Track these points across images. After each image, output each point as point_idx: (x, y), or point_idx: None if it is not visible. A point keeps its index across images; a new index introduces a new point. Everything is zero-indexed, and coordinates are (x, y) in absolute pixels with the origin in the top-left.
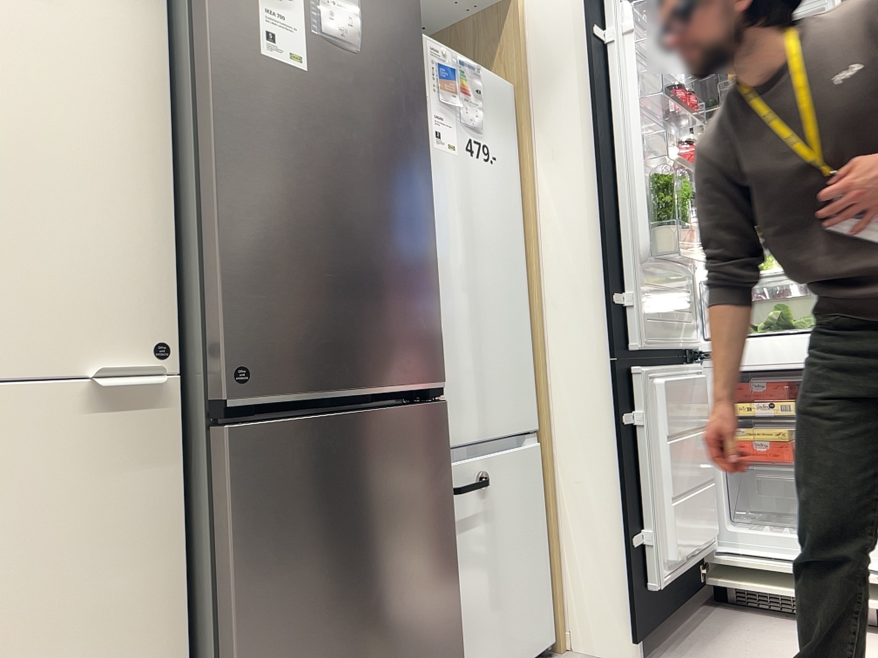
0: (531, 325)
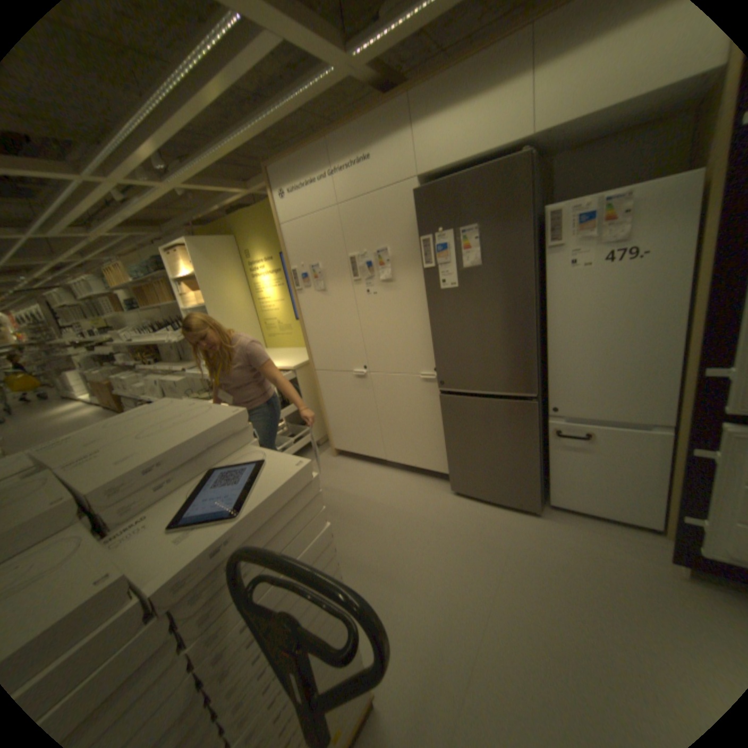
0: (688, 362)
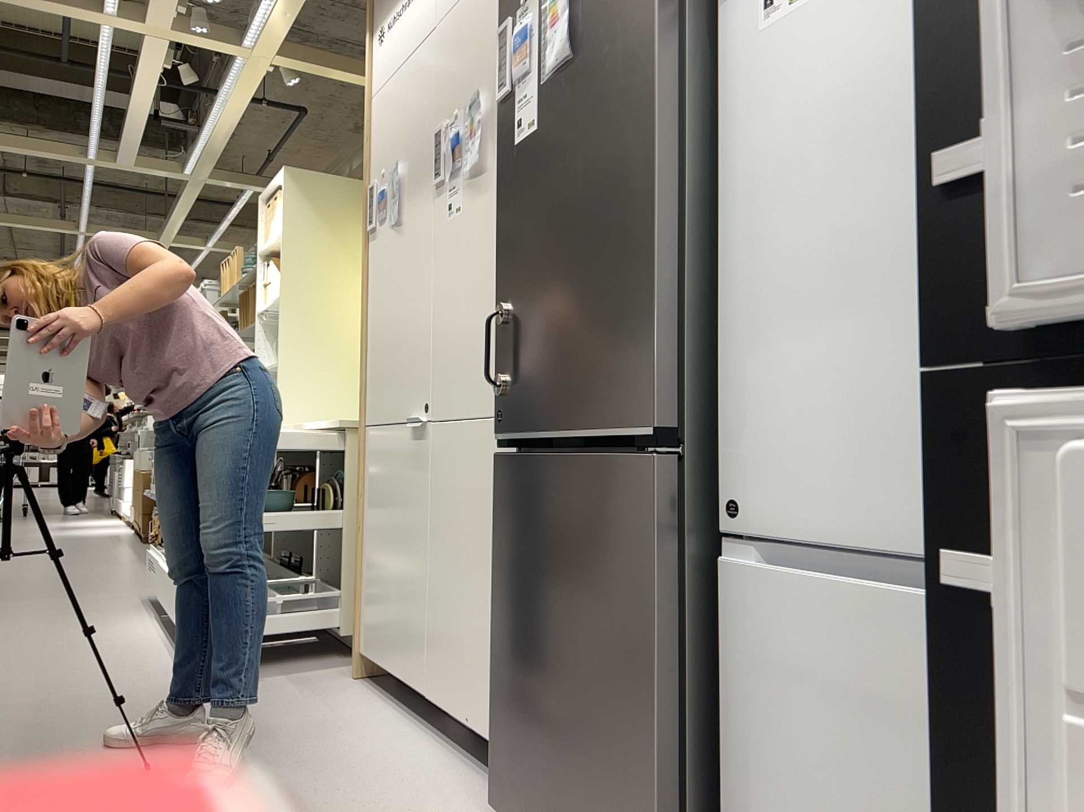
0: None
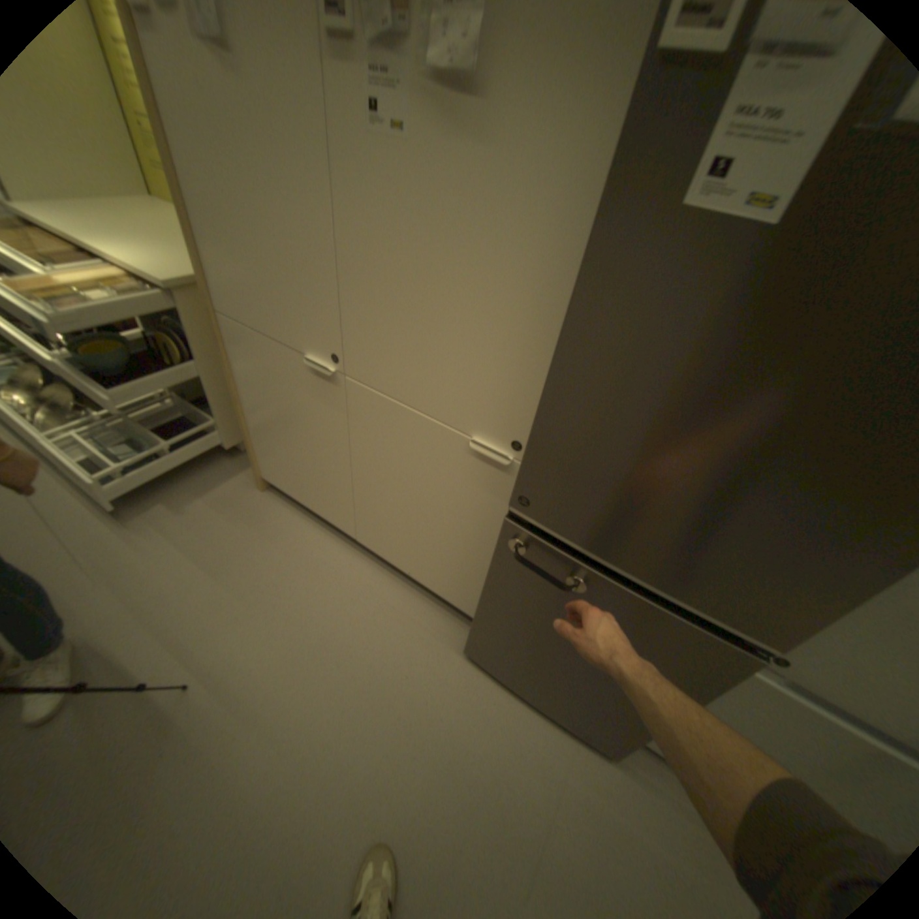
0: None
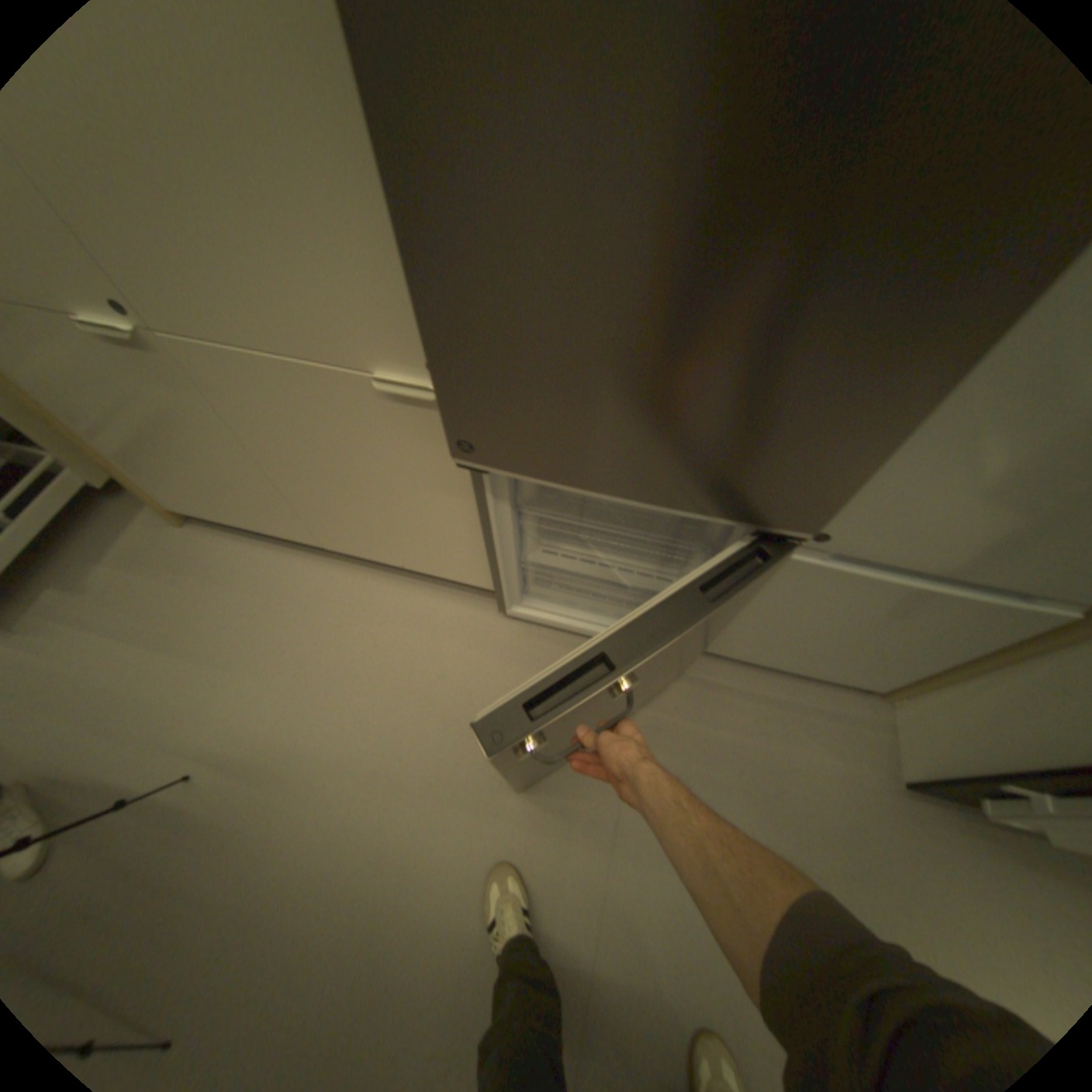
0: None
